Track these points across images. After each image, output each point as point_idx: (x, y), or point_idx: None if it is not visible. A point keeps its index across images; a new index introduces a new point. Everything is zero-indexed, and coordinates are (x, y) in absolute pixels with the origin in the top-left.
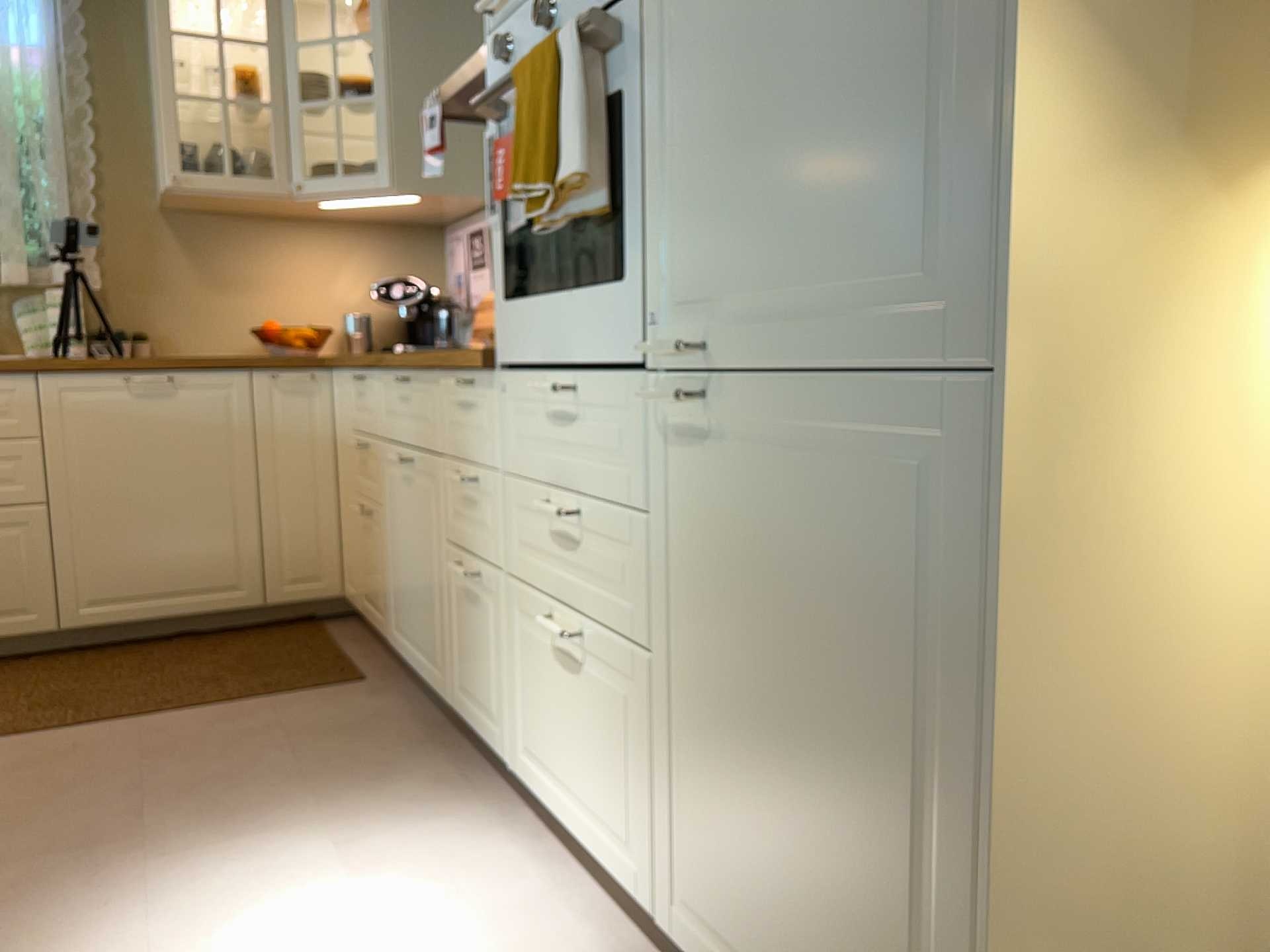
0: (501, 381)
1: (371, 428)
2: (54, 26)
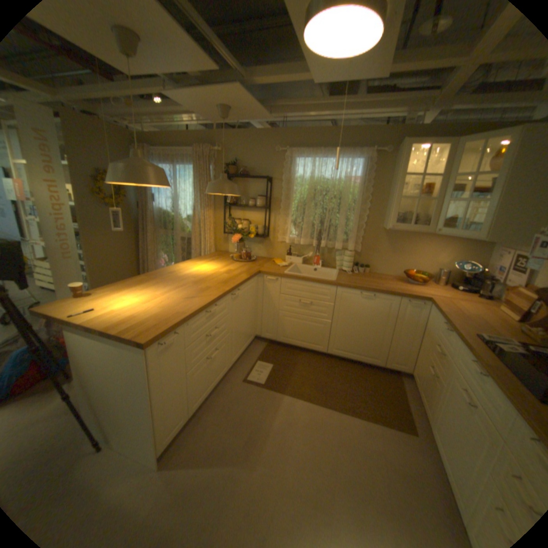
0: None
1: (450, 353)
2: (366, 169)
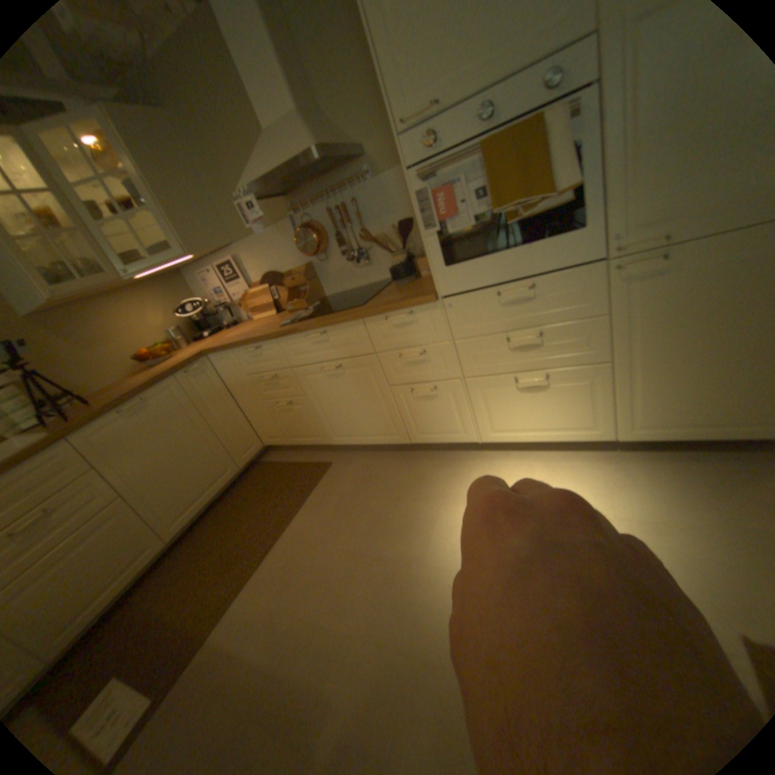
0: (440, 303)
1: (277, 366)
2: None
